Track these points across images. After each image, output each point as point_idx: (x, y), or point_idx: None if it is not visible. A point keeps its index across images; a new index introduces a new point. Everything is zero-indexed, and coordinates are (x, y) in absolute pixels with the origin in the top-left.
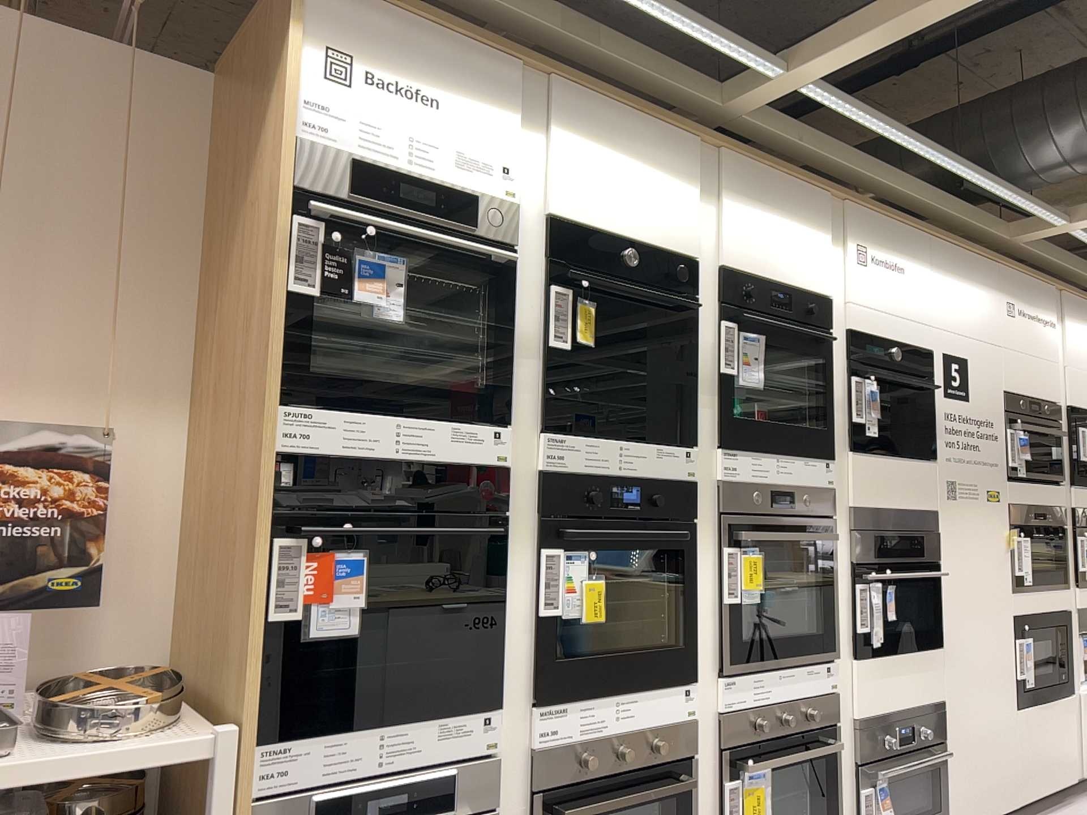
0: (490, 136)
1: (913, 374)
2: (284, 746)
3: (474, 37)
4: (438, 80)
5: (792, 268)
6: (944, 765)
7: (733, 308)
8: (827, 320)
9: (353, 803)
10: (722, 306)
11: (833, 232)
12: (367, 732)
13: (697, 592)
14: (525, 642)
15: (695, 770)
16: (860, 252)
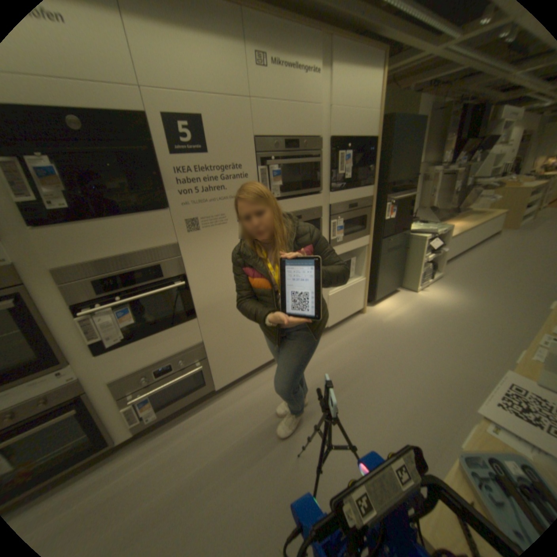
0: None
1: (119, 139)
2: None
3: None
4: None
5: None
6: (204, 371)
7: None
8: None
9: None
10: None
11: None
12: None
13: None
14: None
15: None
16: None
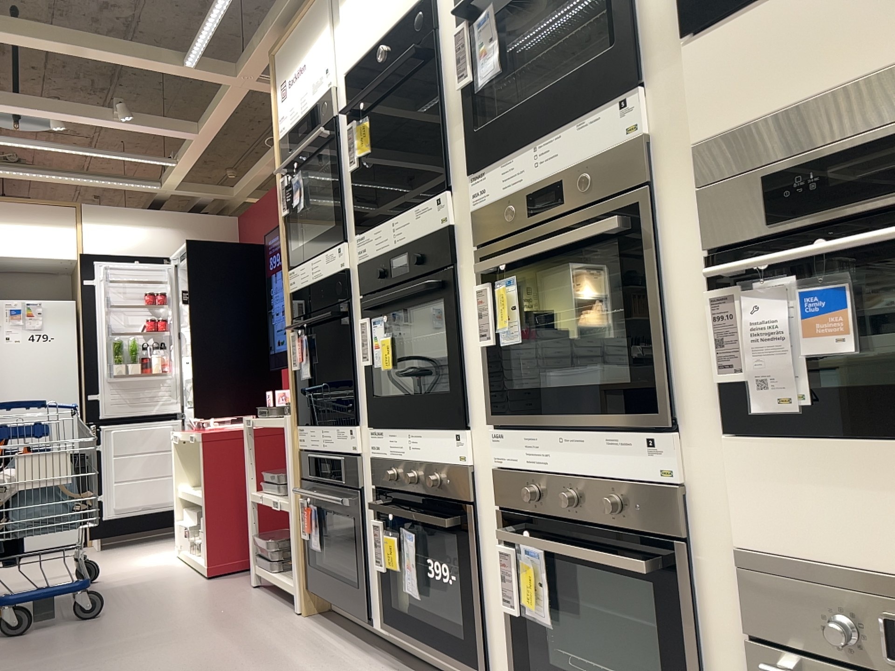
0: (319, 58)
1: None
2: (301, 428)
3: (305, 7)
4: (302, 52)
5: None
6: None
7: (458, 8)
8: None
9: (317, 463)
10: (450, 17)
11: None
12: (318, 428)
13: (466, 338)
14: (366, 384)
15: (469, 518)
16: None
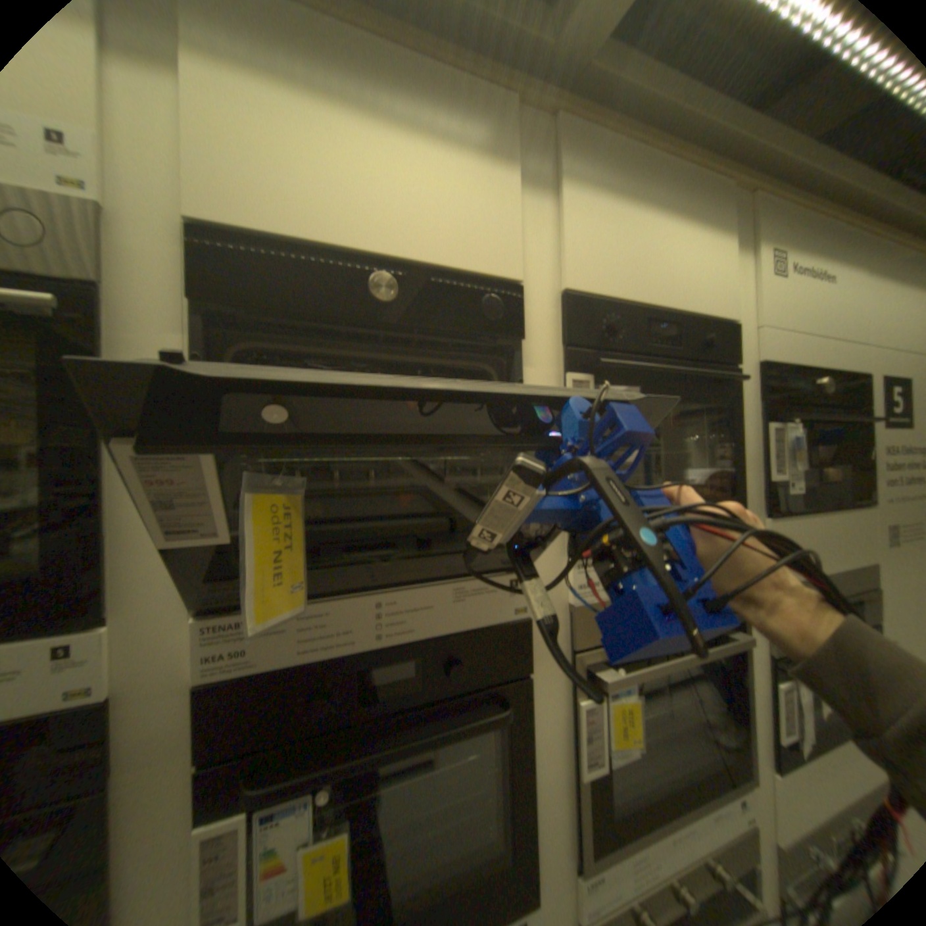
0: None
1: (851, 407)
2: None
3: None
4: None
5: (683, 286)
6: None
7: (586, 353)
8: (737, 353)
9: None
10: (569, 352)
11: (742, 234)
12: None
13: (540, 775)
14: None
15: None
16: (781, 258)
